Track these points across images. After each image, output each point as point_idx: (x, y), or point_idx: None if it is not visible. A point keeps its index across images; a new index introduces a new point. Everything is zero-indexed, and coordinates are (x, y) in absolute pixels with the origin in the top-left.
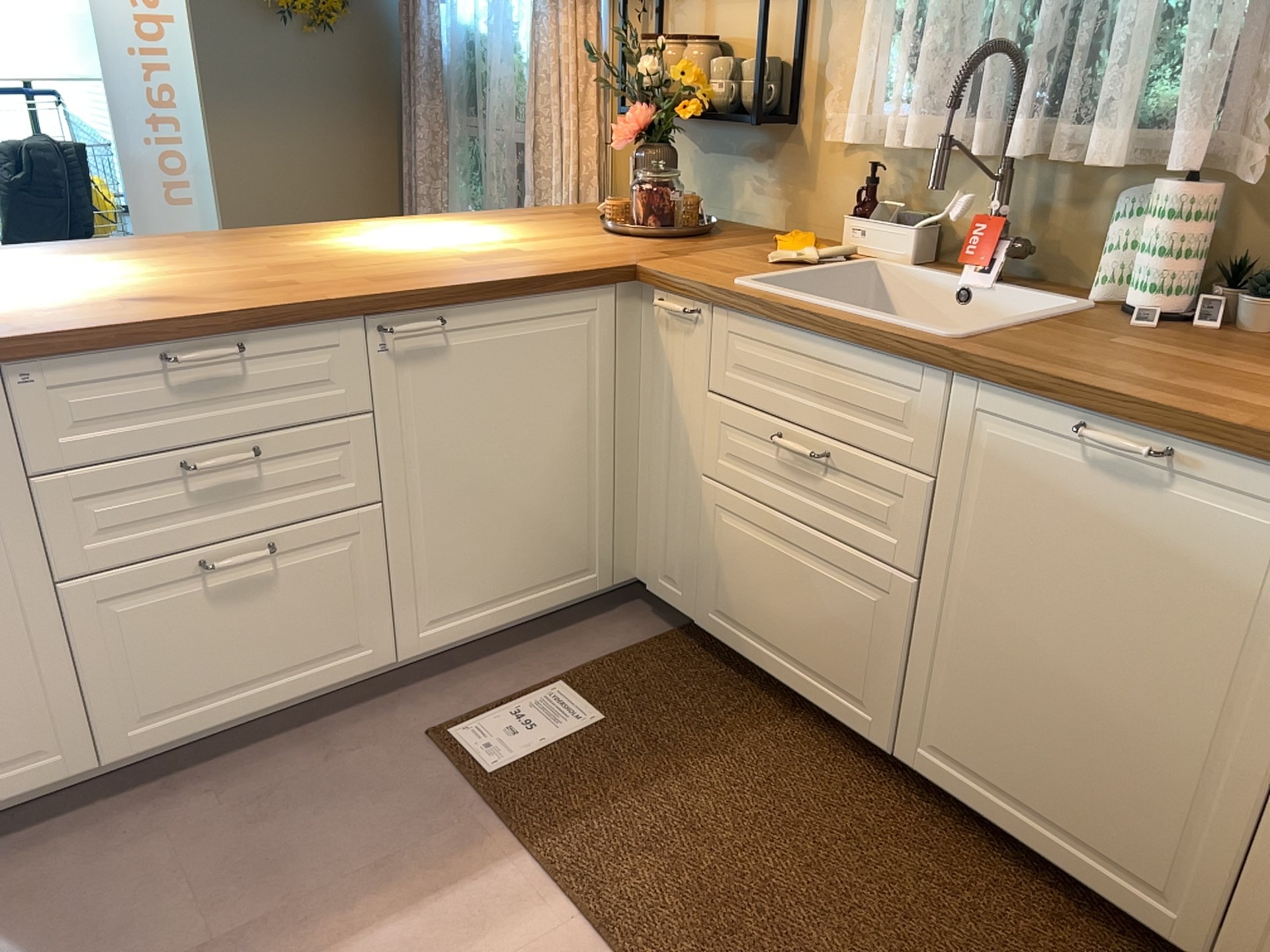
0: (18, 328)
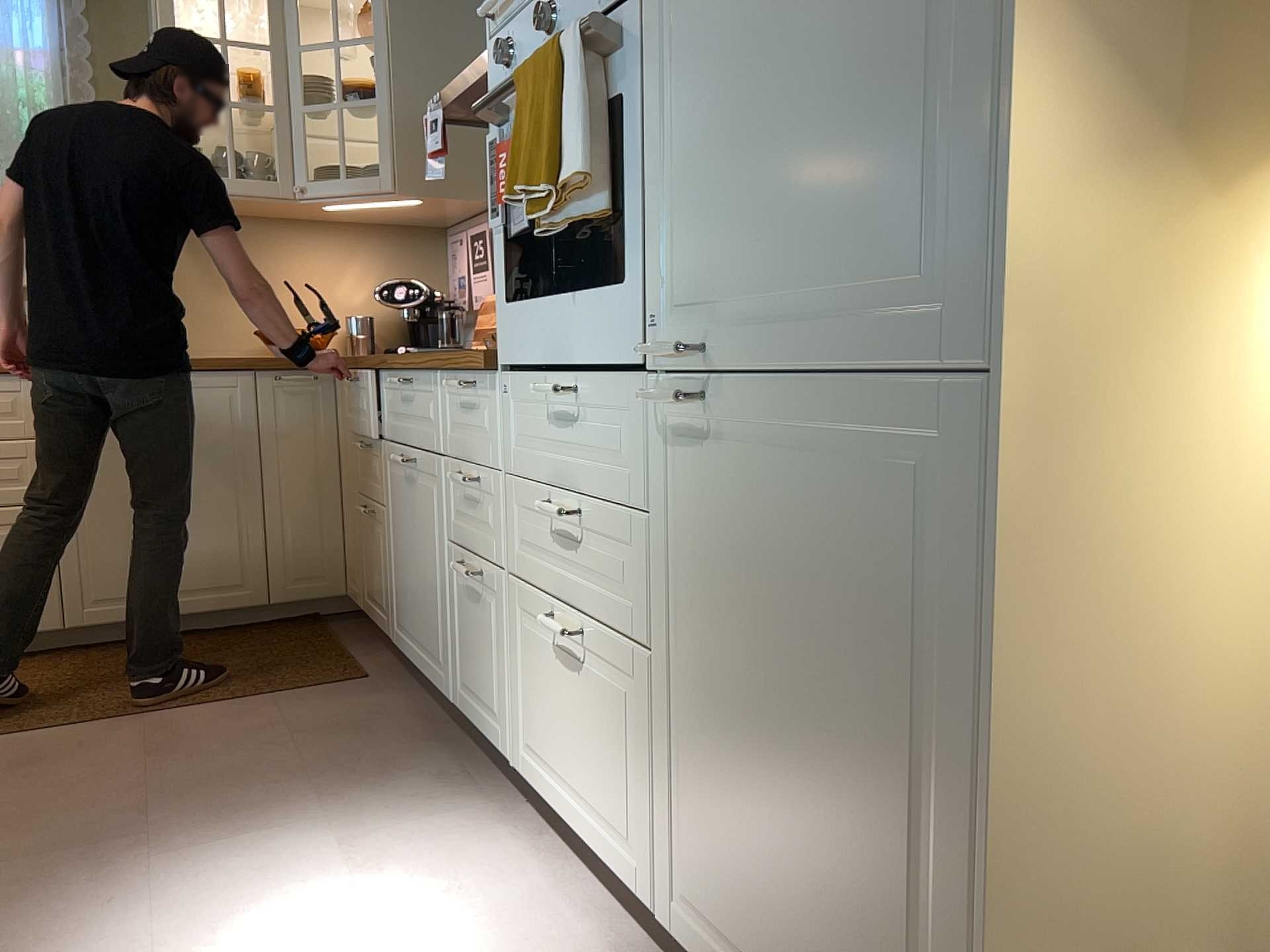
0: None
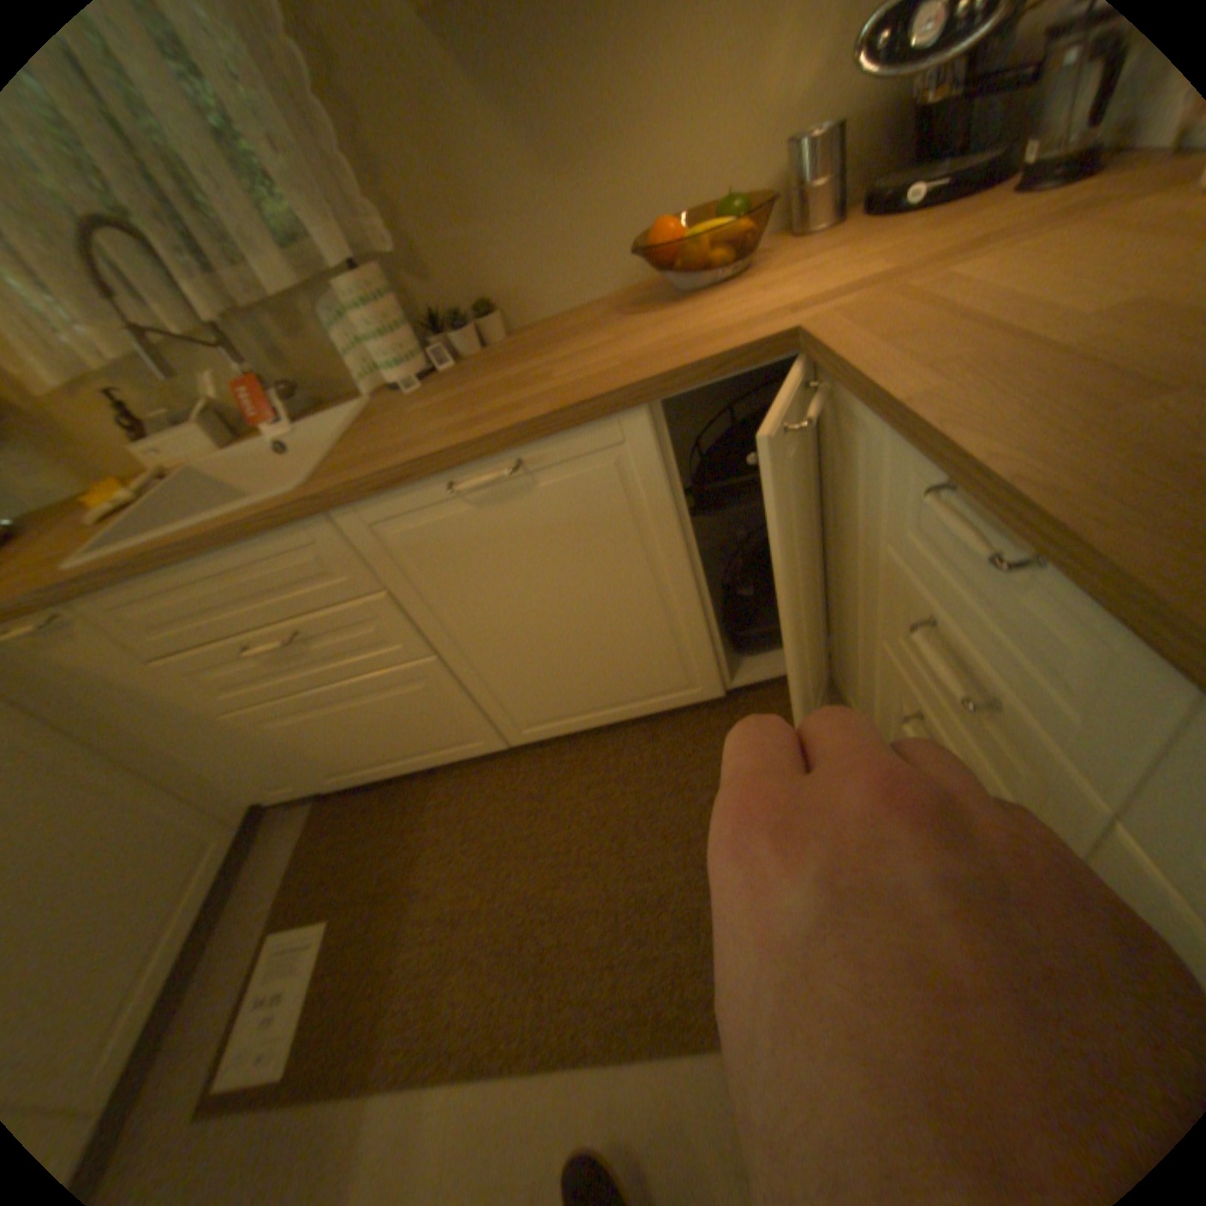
0: None
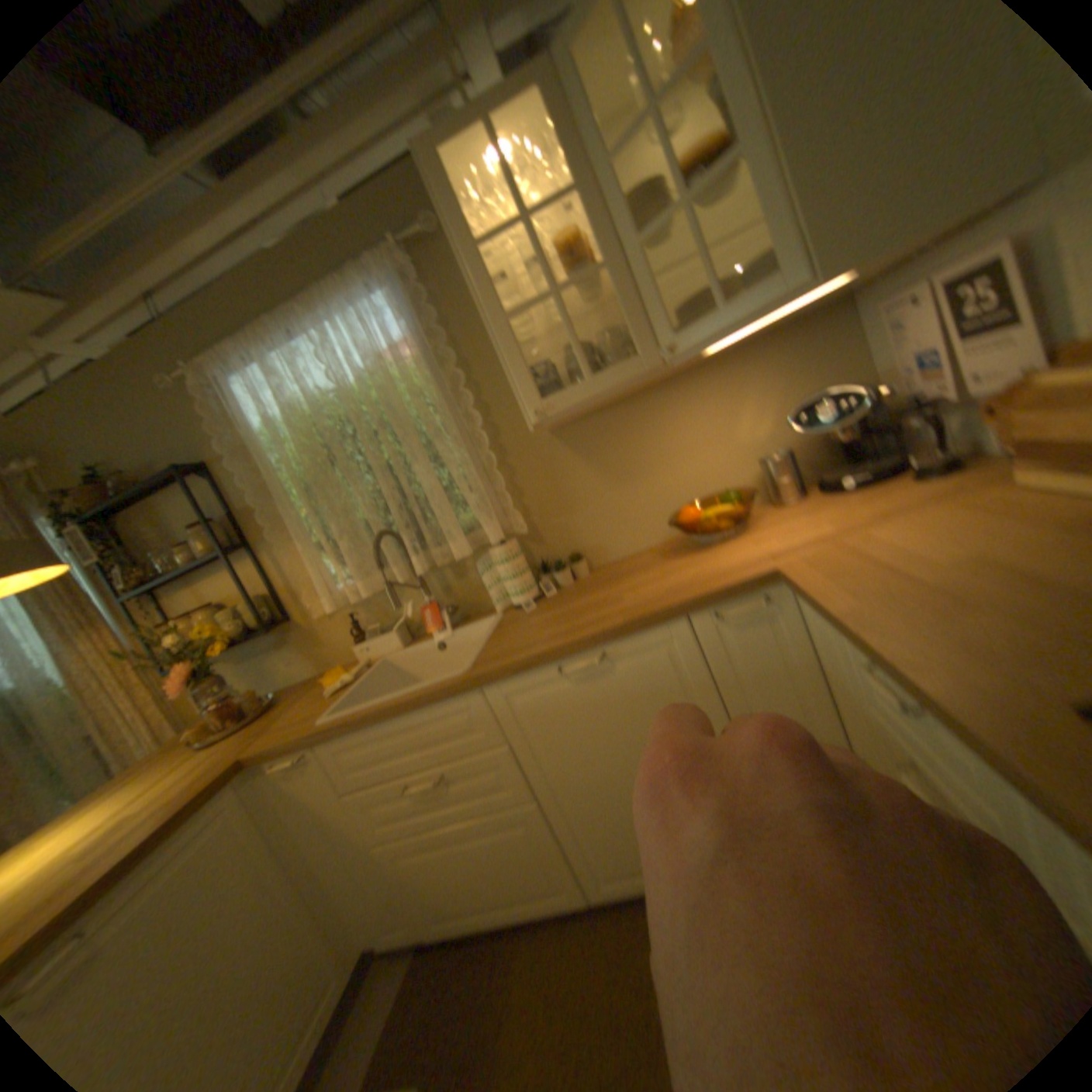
0: None
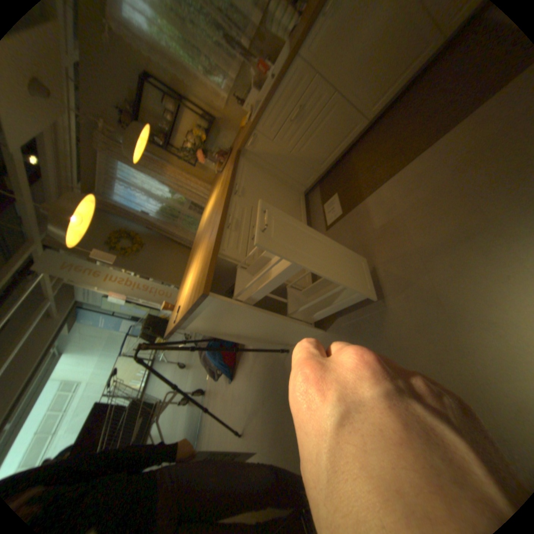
0: (211, 248)
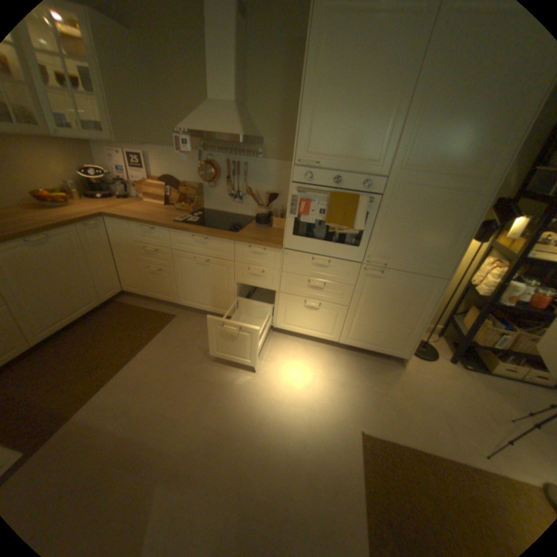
0: None
